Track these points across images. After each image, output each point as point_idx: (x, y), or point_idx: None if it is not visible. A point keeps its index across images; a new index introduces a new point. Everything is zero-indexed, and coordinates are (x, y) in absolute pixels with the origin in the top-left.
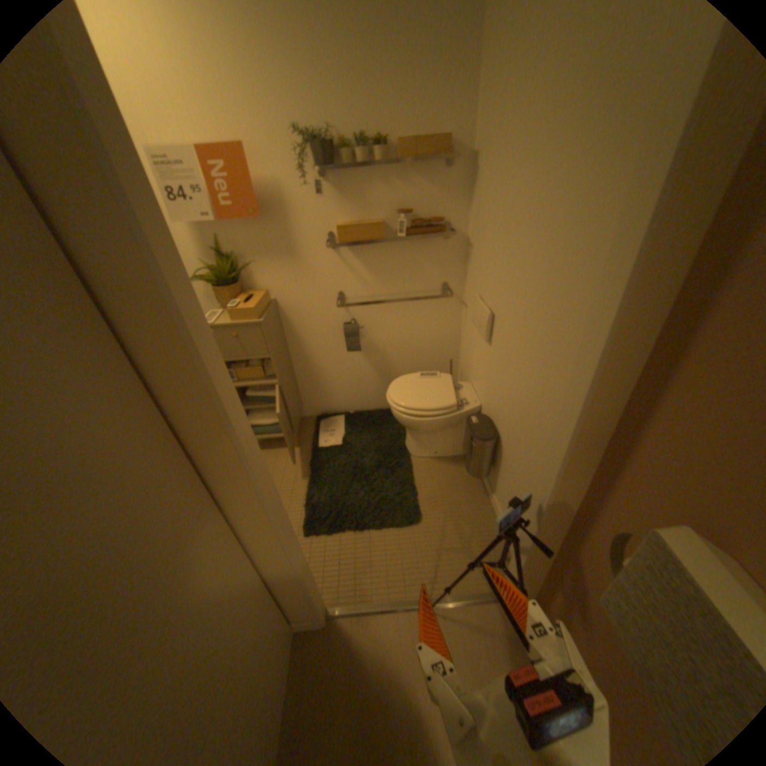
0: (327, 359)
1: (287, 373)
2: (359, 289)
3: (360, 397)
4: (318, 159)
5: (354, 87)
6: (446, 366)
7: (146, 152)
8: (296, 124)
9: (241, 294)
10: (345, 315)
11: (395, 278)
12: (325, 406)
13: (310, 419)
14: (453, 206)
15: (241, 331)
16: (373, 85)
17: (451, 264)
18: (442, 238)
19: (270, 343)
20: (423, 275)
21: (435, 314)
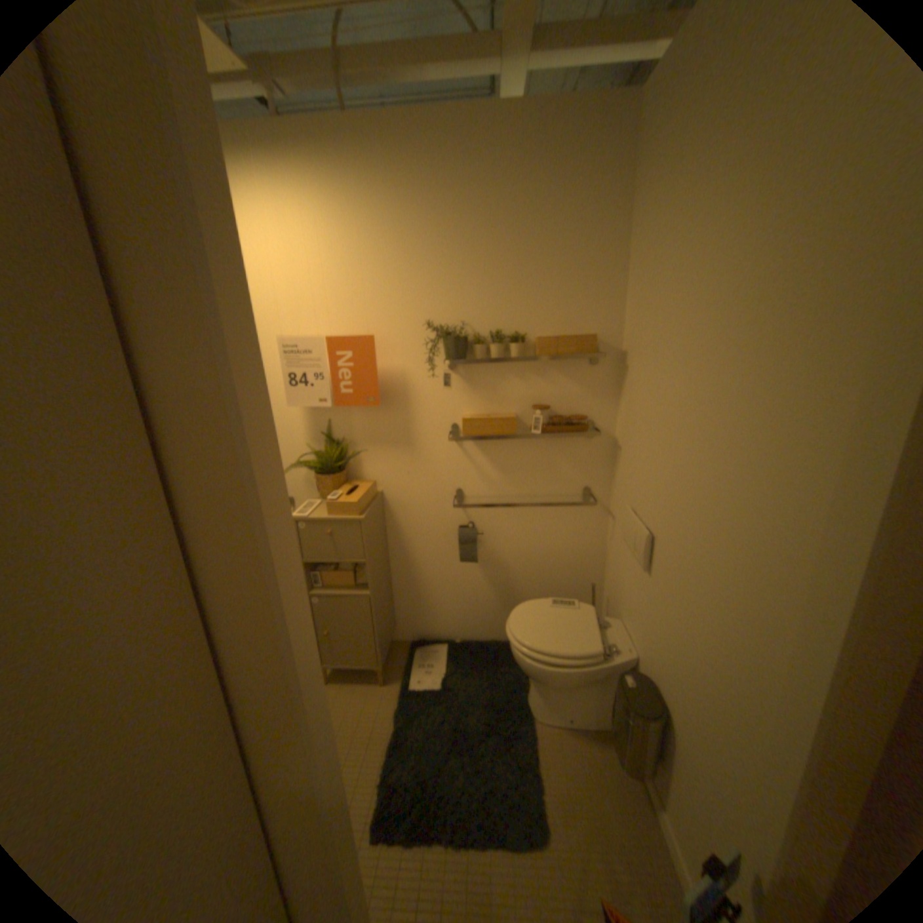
0: (434, 567)
1: (384, 582)
2: (482, 488)
3: (472, 622)
4: (451, 354)
5: (494, 291)
6: (587, 592)
7: (280, 342)
8: (432, 321)
9: (346, 484)
10: (462, 515)
11: (527, 477)
12: (425, 629)
13: (403, 645)
14: (598, 404)
15: (338, 527)
16: (515, 290)
17: (595, 466)
18: (584, 437)
19: (369, 544)
20: (560, 477)
21: (574, 523)
